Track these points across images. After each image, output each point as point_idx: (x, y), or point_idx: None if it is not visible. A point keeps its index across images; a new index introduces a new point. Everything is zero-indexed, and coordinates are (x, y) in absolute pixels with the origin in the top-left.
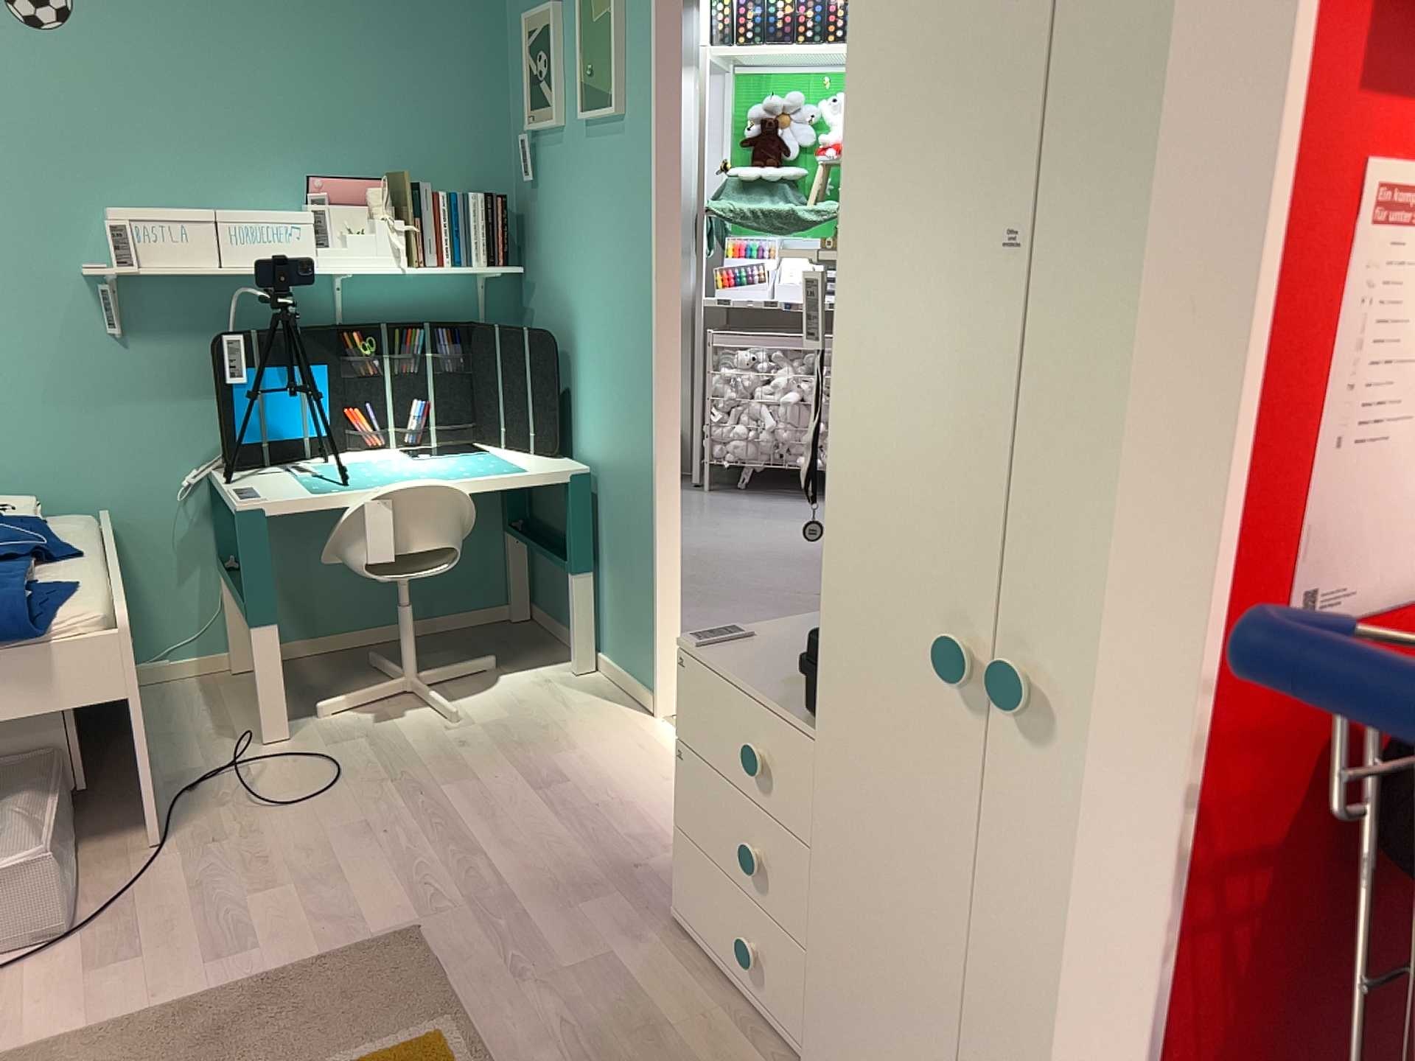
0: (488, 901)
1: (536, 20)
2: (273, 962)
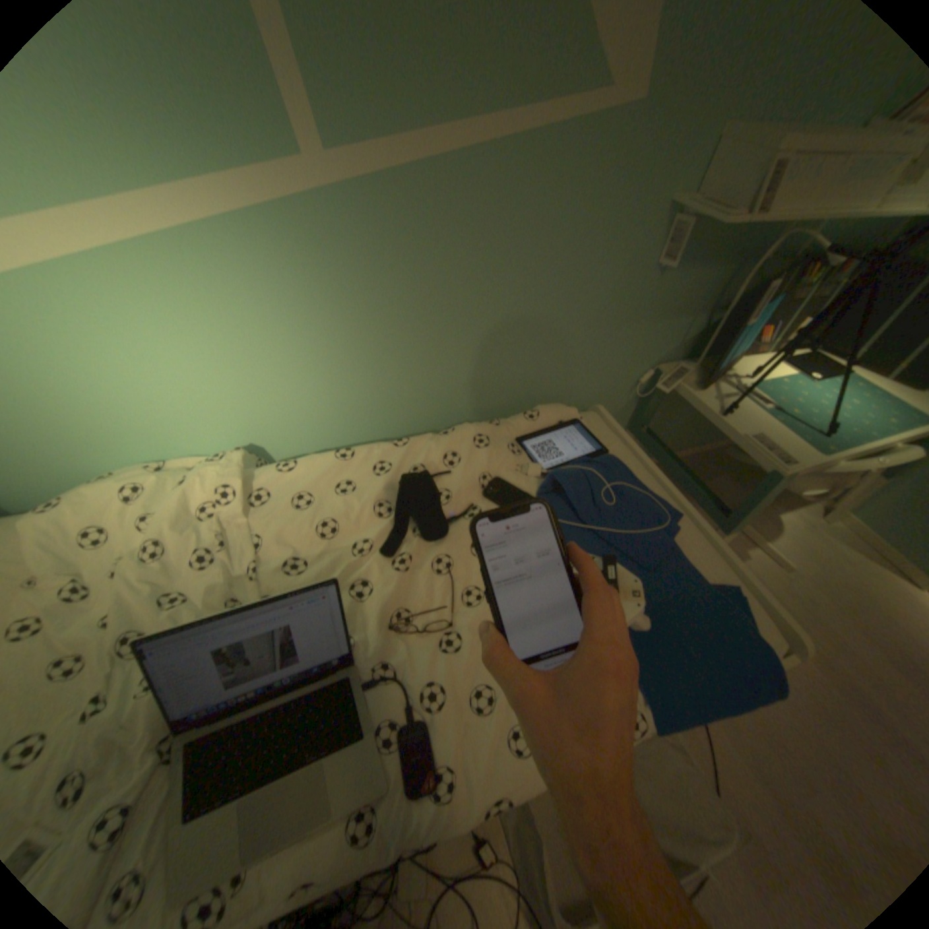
0: None
1: None
2: None
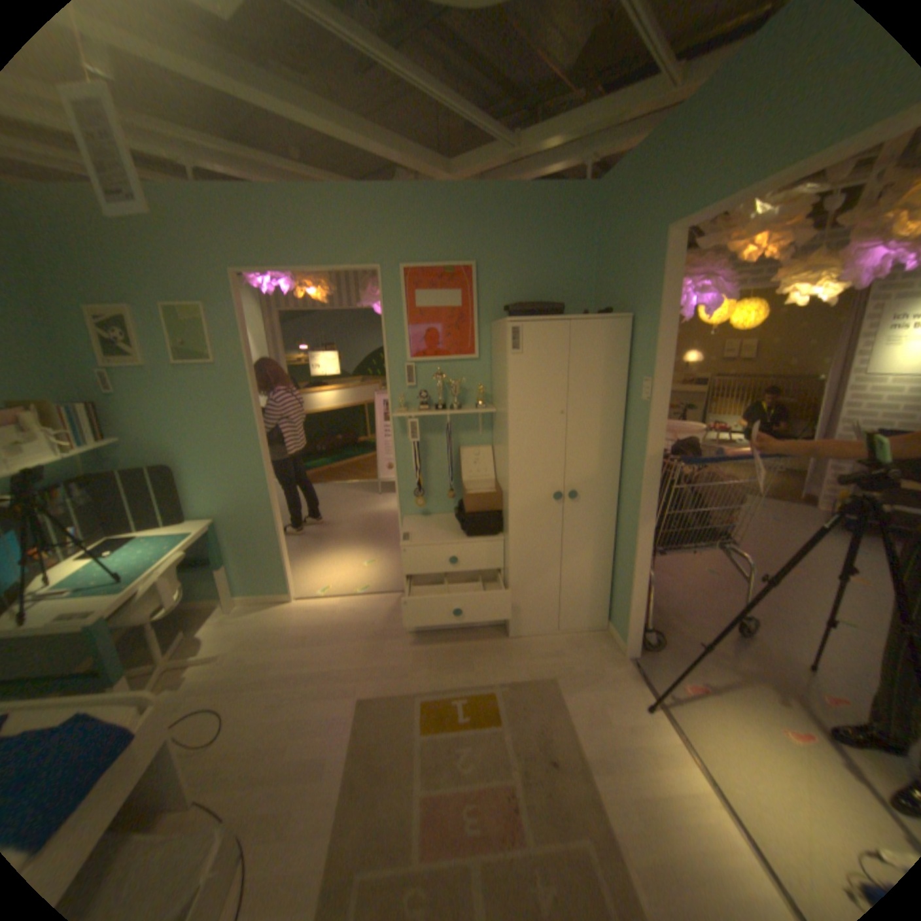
0: (359, 677)
1: (103, 311)
2: (340, 753)
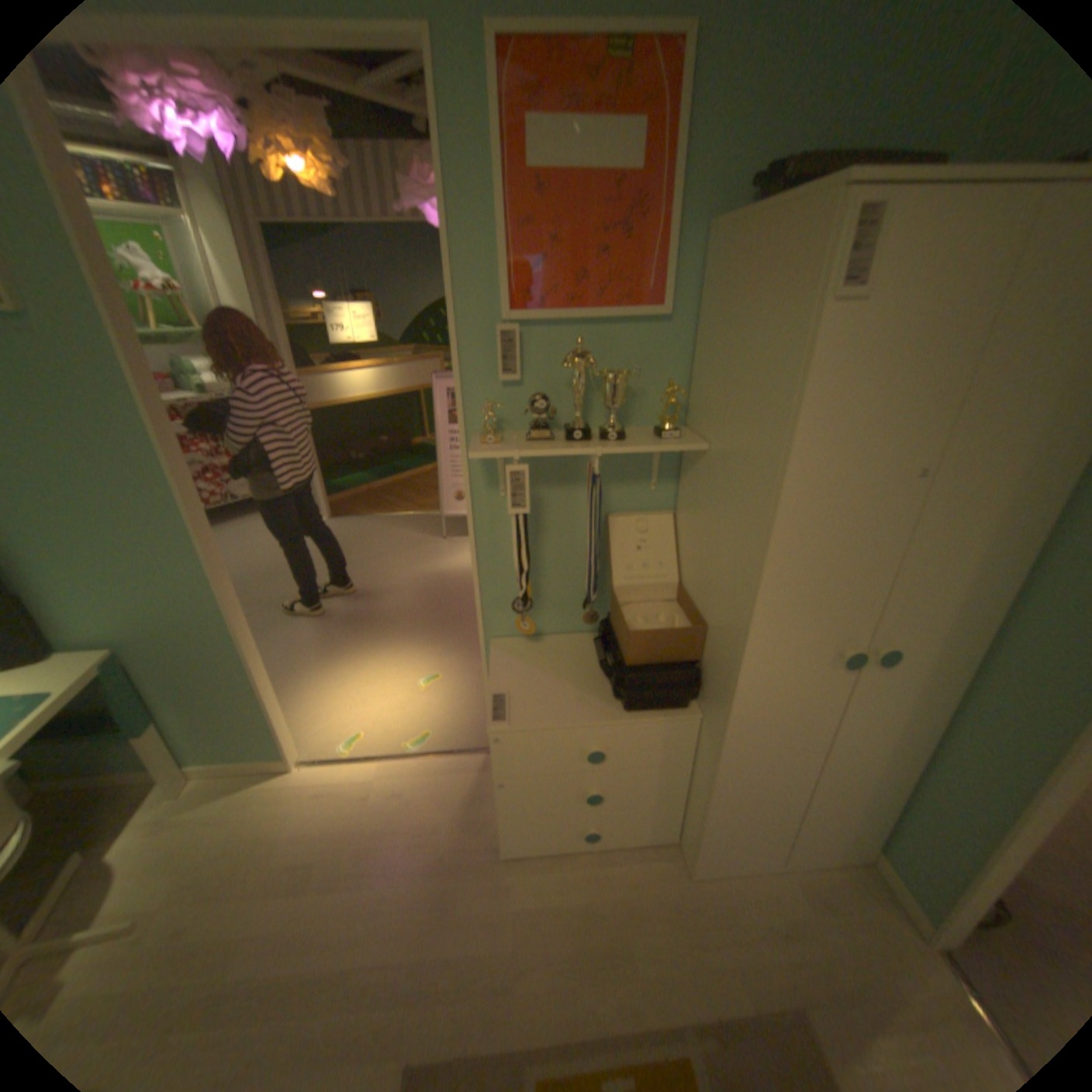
0: (410, 987)
1: None
2: None
